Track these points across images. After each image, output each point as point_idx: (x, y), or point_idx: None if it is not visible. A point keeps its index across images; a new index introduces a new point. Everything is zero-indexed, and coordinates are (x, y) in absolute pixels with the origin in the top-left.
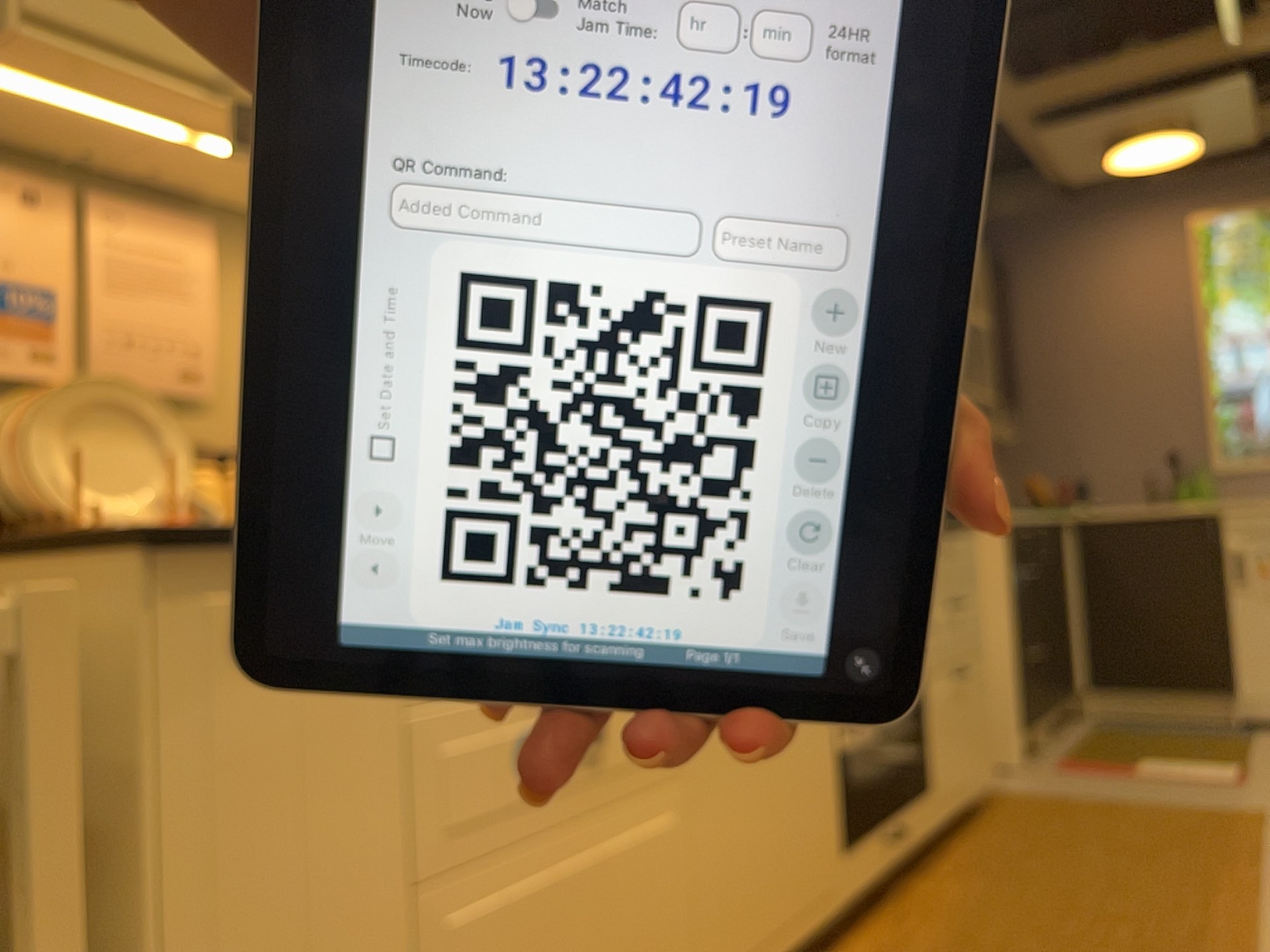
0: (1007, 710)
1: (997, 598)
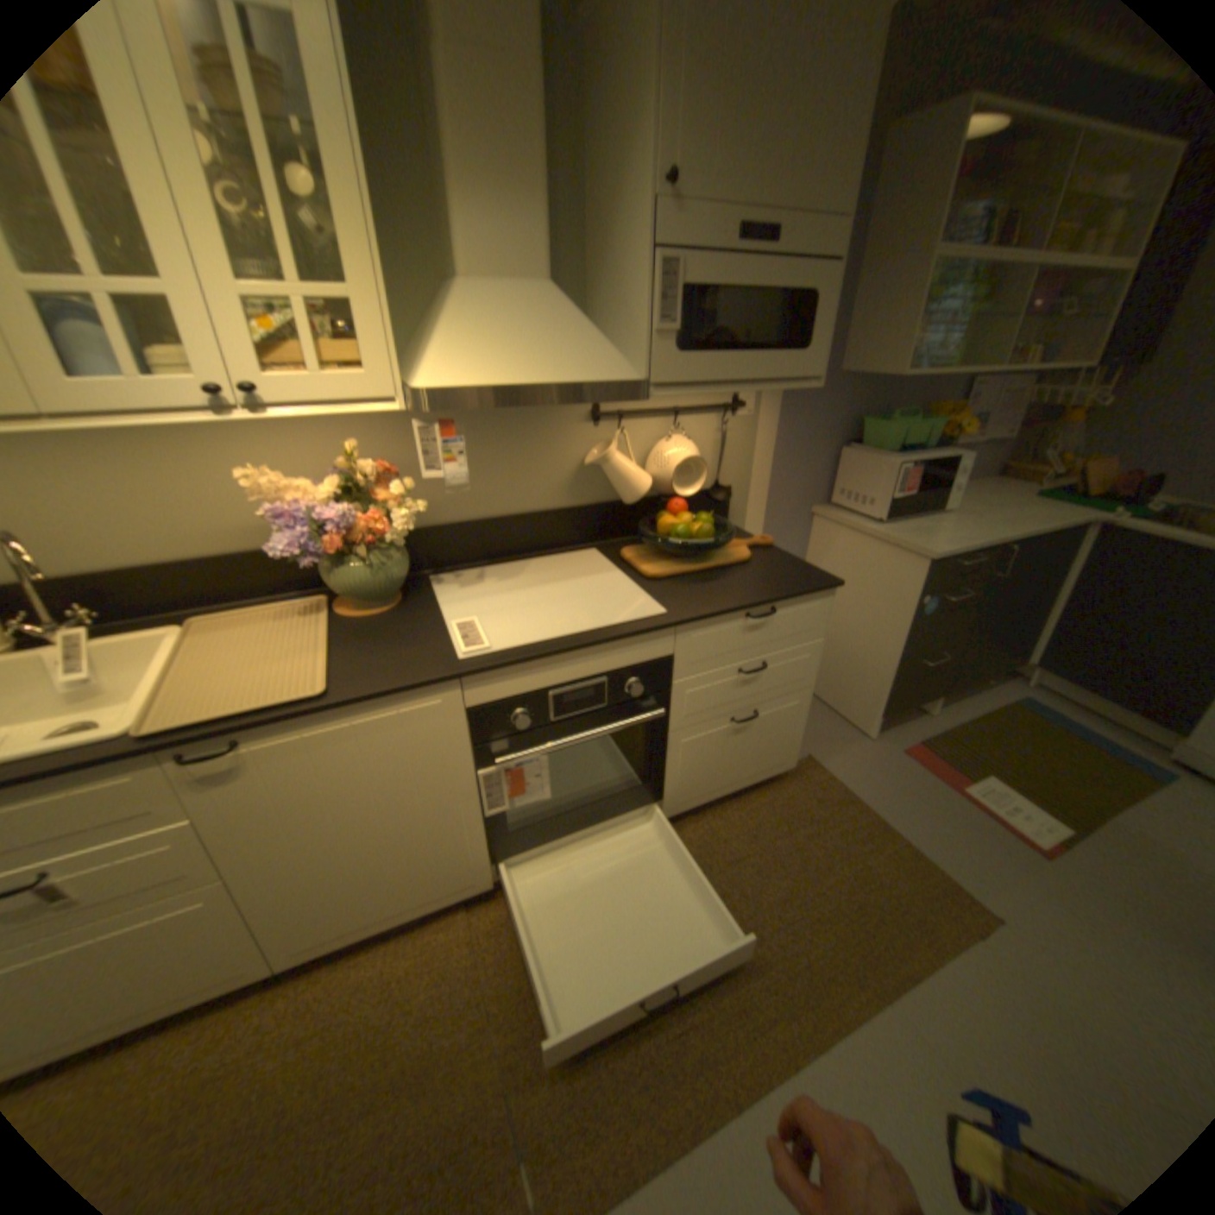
0: (876, 697)
1: (900, 615)
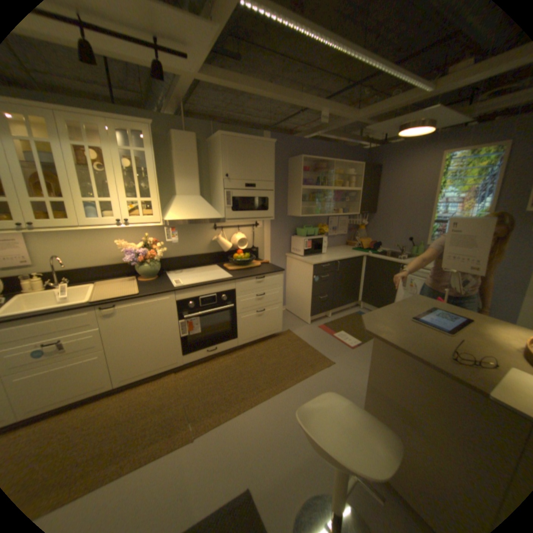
0: (307, 310)
1: (309, 283)
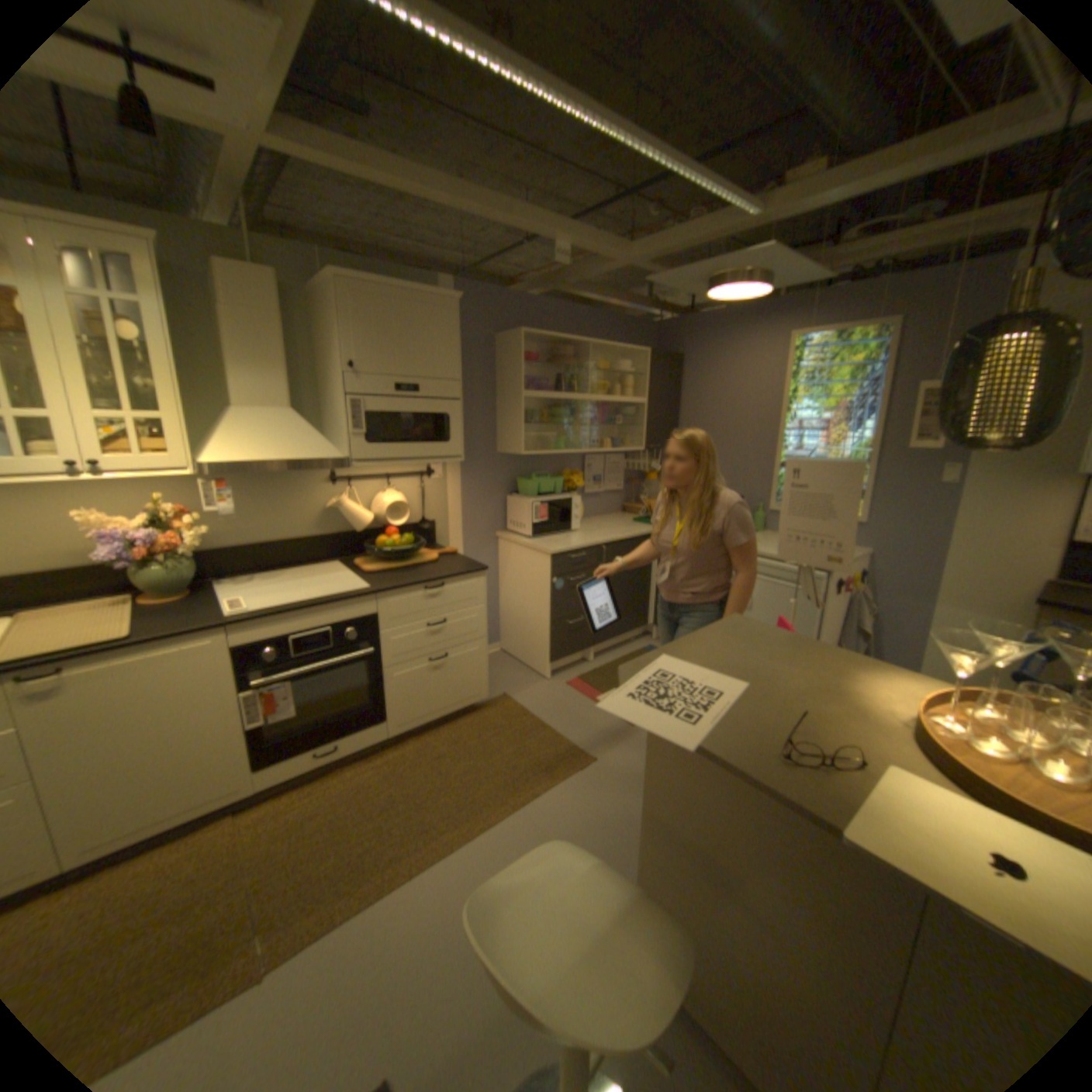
0: (544, 649)
1: (544, 592)
